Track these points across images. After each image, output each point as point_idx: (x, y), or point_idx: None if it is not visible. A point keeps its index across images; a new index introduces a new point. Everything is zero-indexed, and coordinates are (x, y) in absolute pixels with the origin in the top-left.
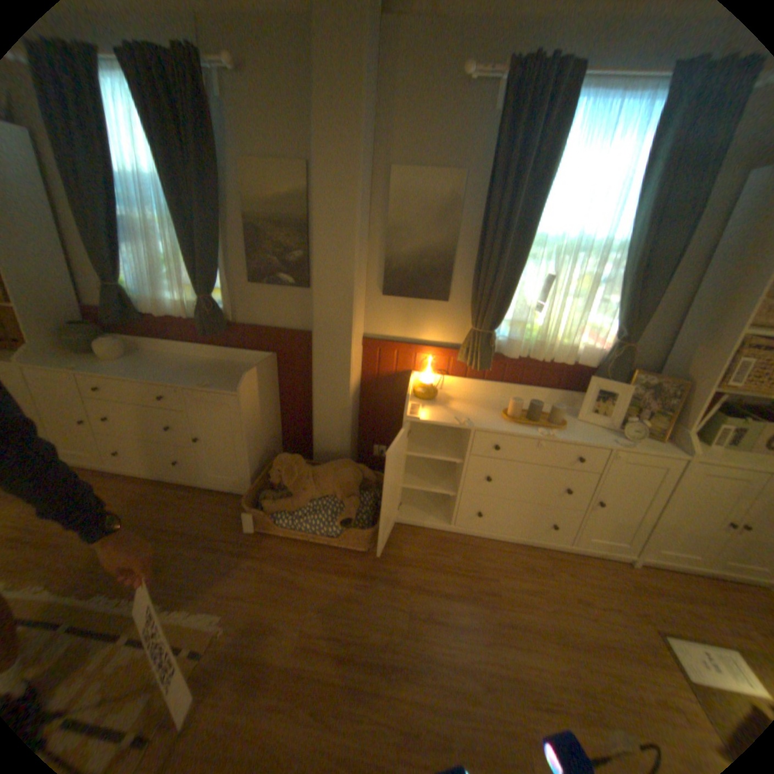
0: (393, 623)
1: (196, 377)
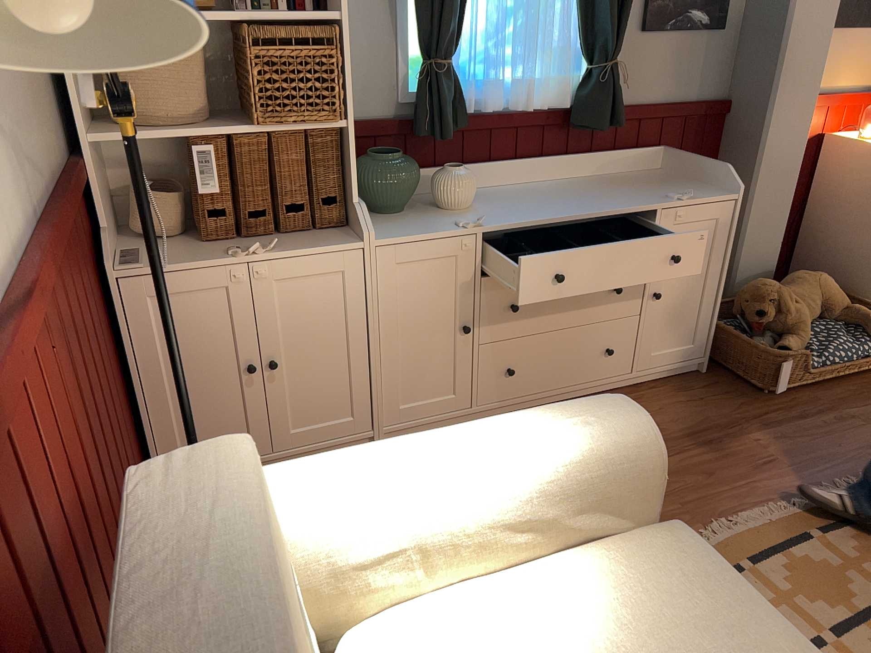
0: None
1: (637, 194)
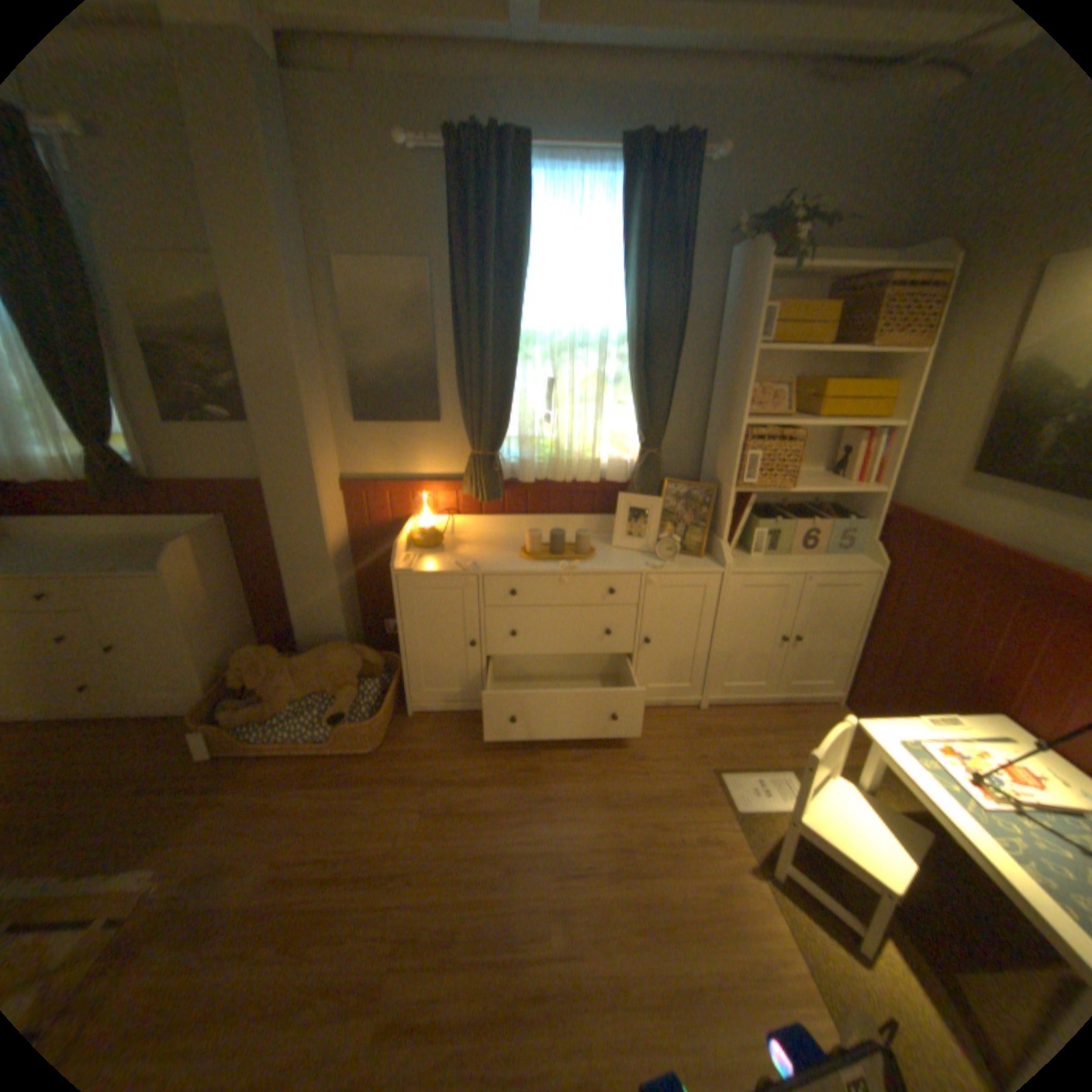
0: (398, 828)
1: (96, 562)
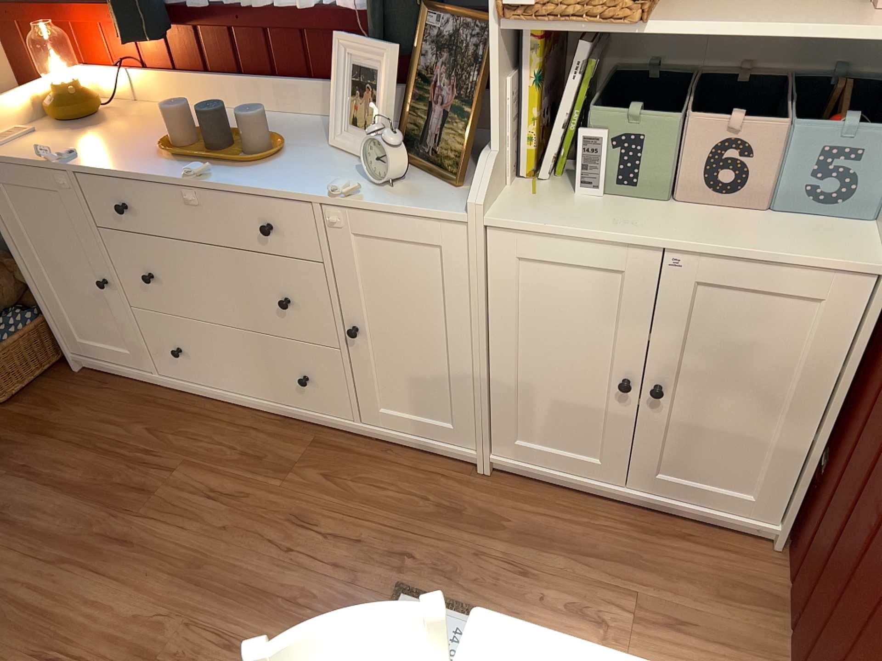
0: None
1: None
